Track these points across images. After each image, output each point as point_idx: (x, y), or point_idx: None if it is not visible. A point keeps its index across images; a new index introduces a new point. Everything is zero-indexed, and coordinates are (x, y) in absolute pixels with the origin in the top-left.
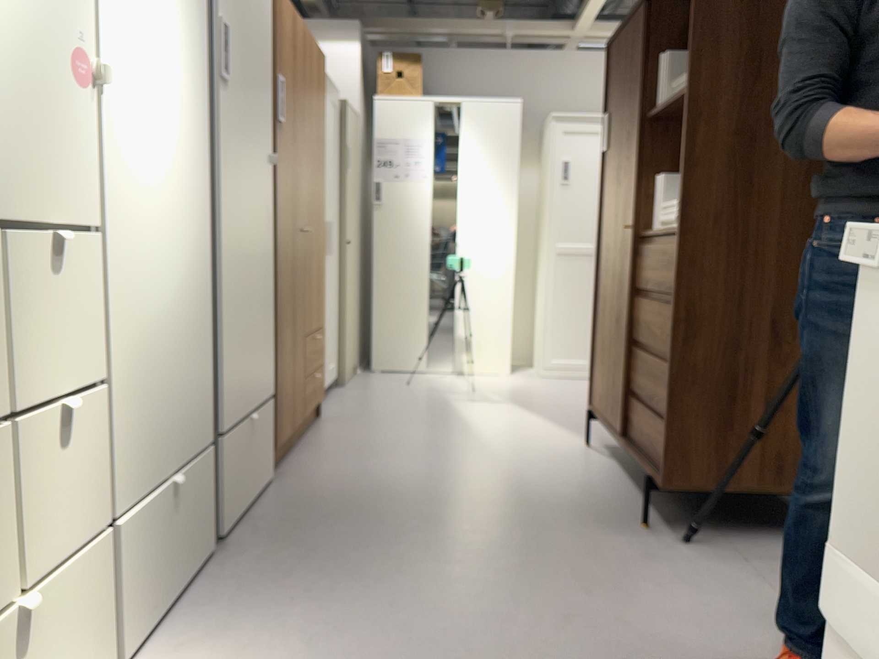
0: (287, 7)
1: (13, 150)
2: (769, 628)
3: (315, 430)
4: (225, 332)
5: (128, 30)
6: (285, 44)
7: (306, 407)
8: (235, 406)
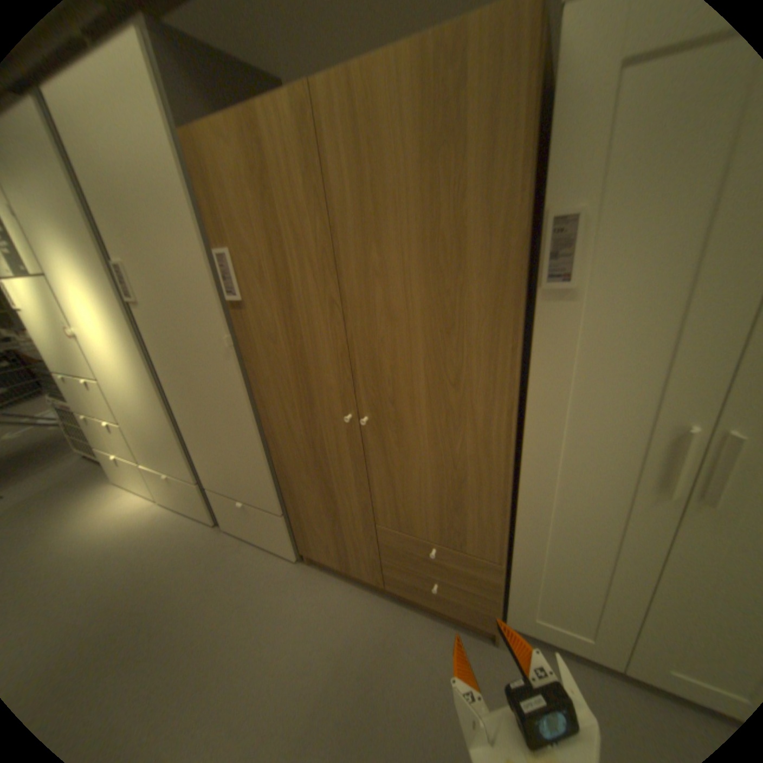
0: (217, 128)
1: (68, 360)
2: None
3: (434, 626)
4: (190, 443)
5: (74, 310)
6: (226, 192)
7: (397, 587)
8: (216, 485)
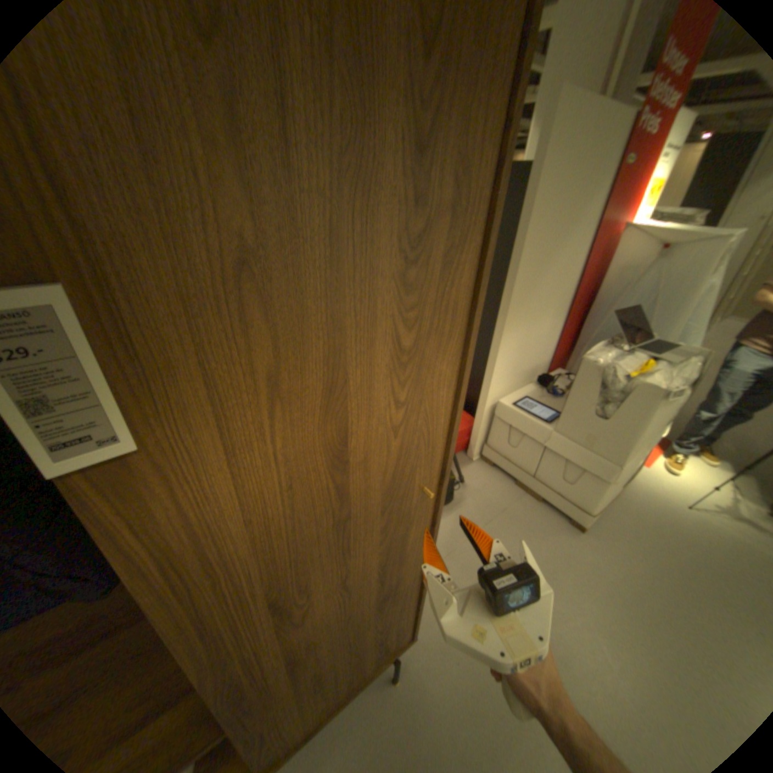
0: None
1: None
2: (469, 571)
3: None
4: None
5: None
6: None
7: None
8: None
